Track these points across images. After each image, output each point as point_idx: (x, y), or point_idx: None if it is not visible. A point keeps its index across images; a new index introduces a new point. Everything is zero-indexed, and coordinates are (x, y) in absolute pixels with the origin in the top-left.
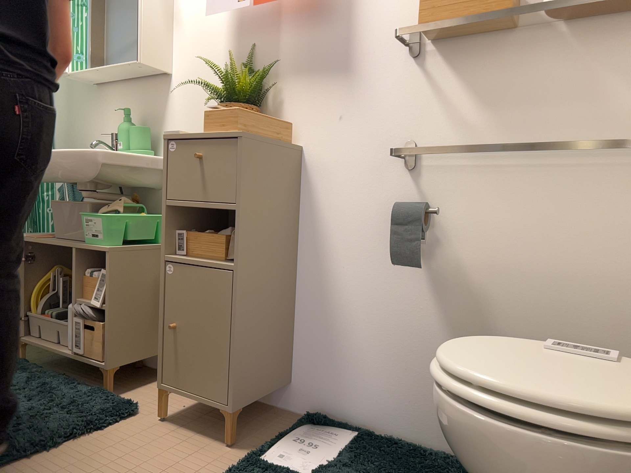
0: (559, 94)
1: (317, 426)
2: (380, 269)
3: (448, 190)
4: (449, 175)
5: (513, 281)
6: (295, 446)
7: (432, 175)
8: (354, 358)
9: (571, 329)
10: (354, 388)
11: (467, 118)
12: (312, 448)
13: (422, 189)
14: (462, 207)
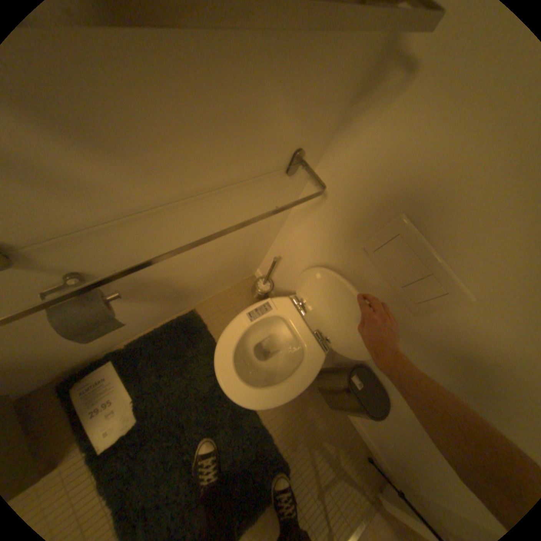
0: (219, 114)
1: (73, 384)
2: (44, 325)
3: (92, 250)
4: (84, 240)
5: (185, 263)
6: (96, 418)
7: (53, 250)
8: (67, 352)
9: (220, 259)
10: (79, 354)
11: (73, 170)
12: (106, 406)
13: (48, 265)
14: (122, 253)
